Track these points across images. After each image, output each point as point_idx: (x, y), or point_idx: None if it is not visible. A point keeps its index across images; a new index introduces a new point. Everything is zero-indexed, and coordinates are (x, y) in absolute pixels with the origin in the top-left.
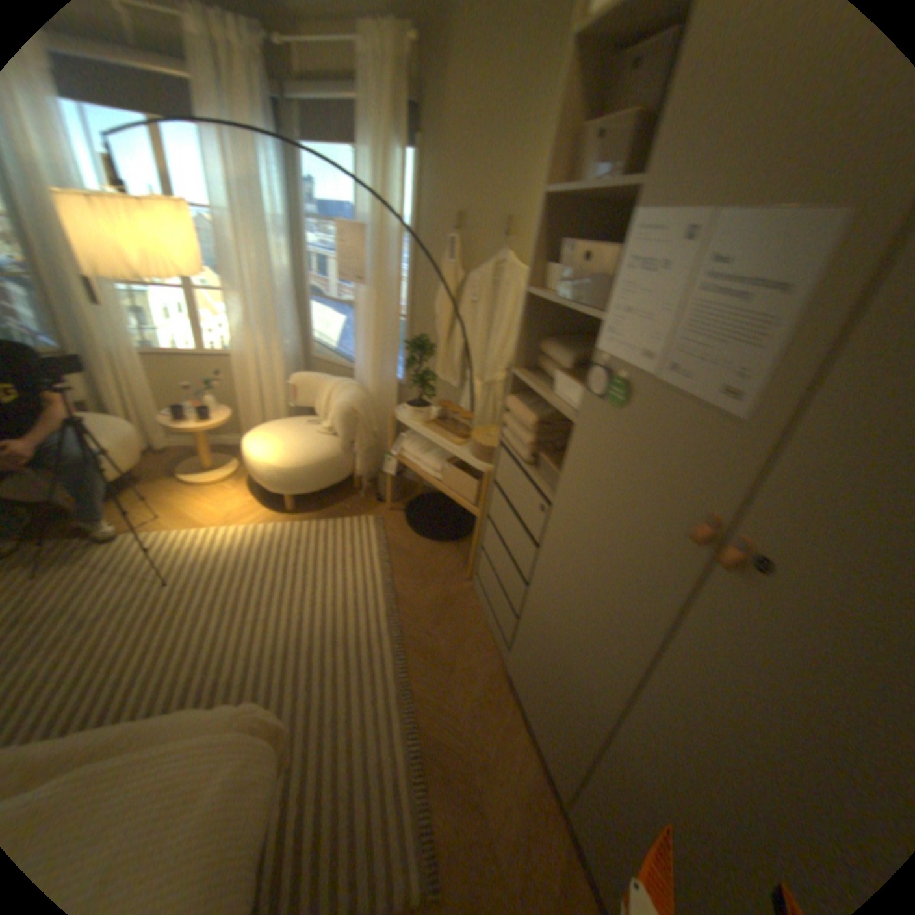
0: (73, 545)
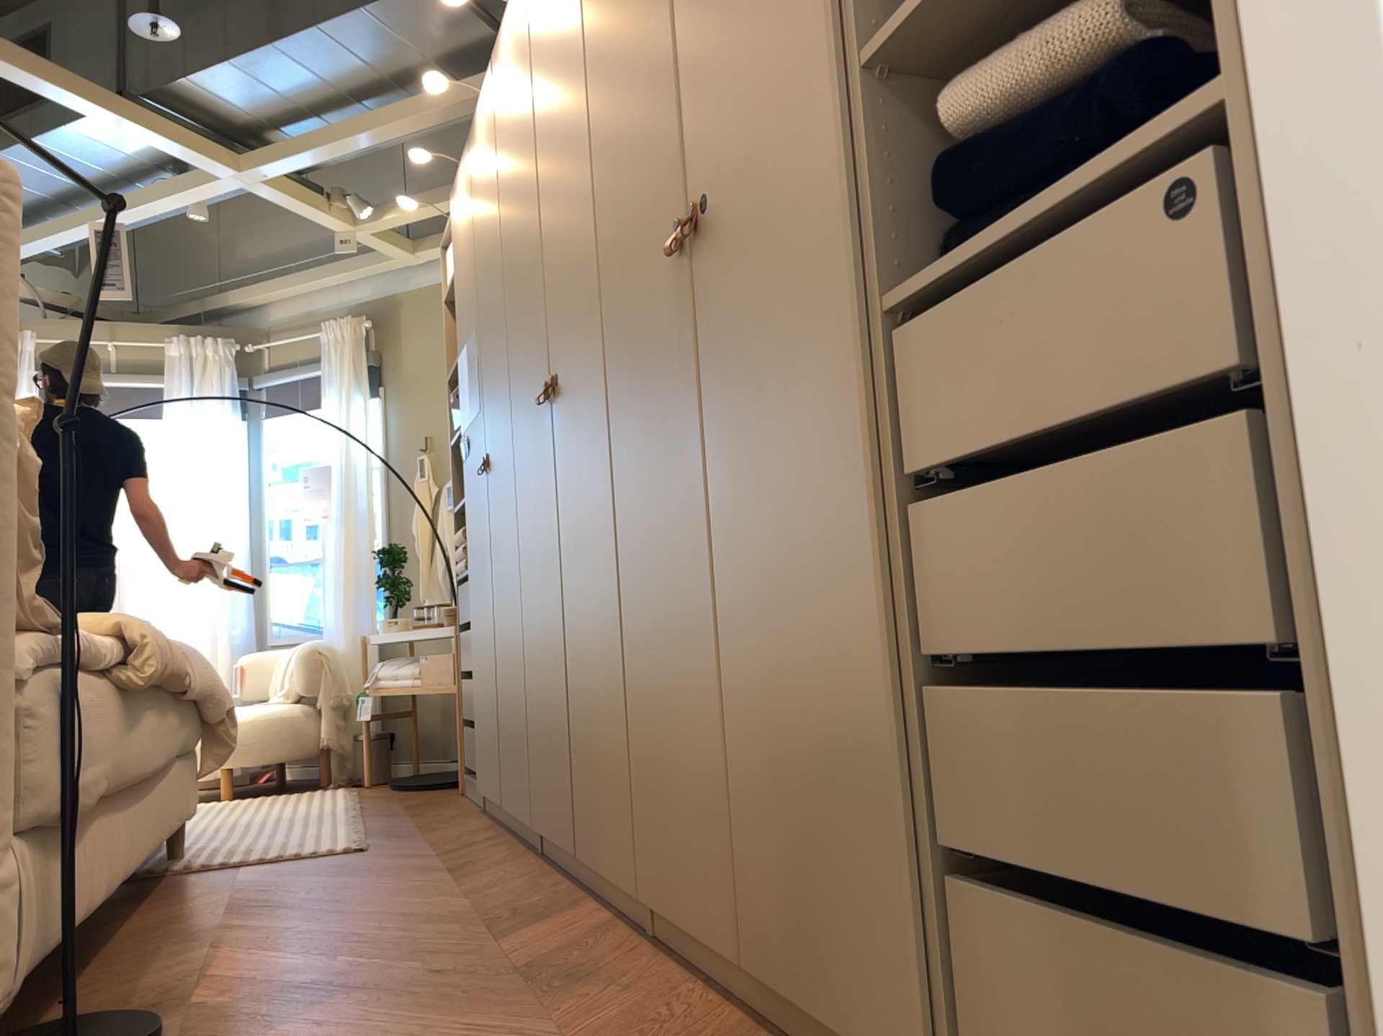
0: None
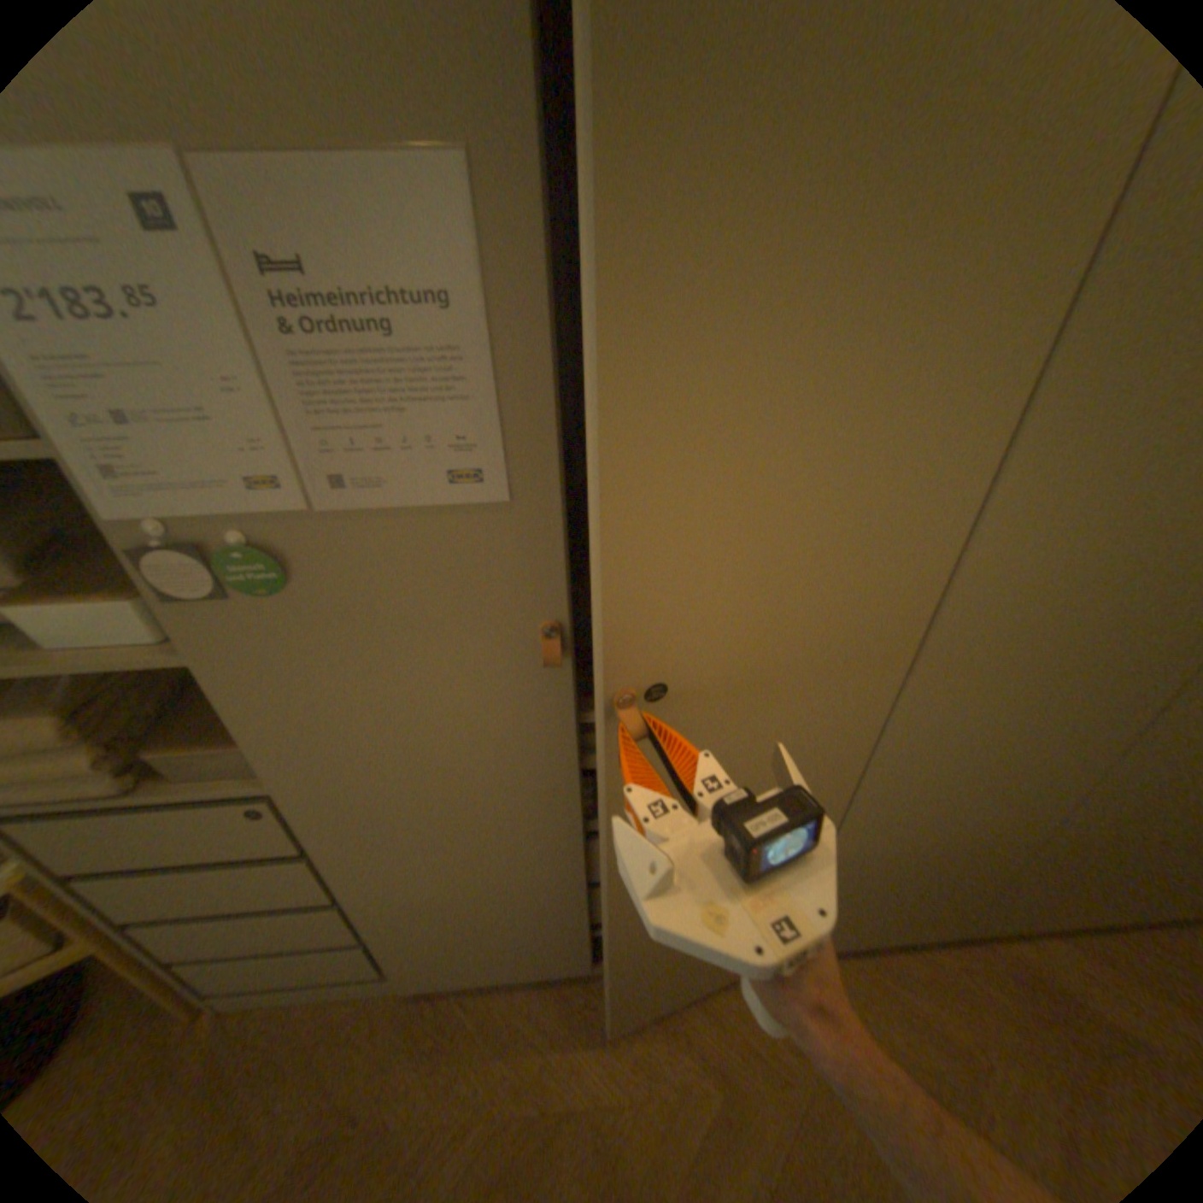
0: None
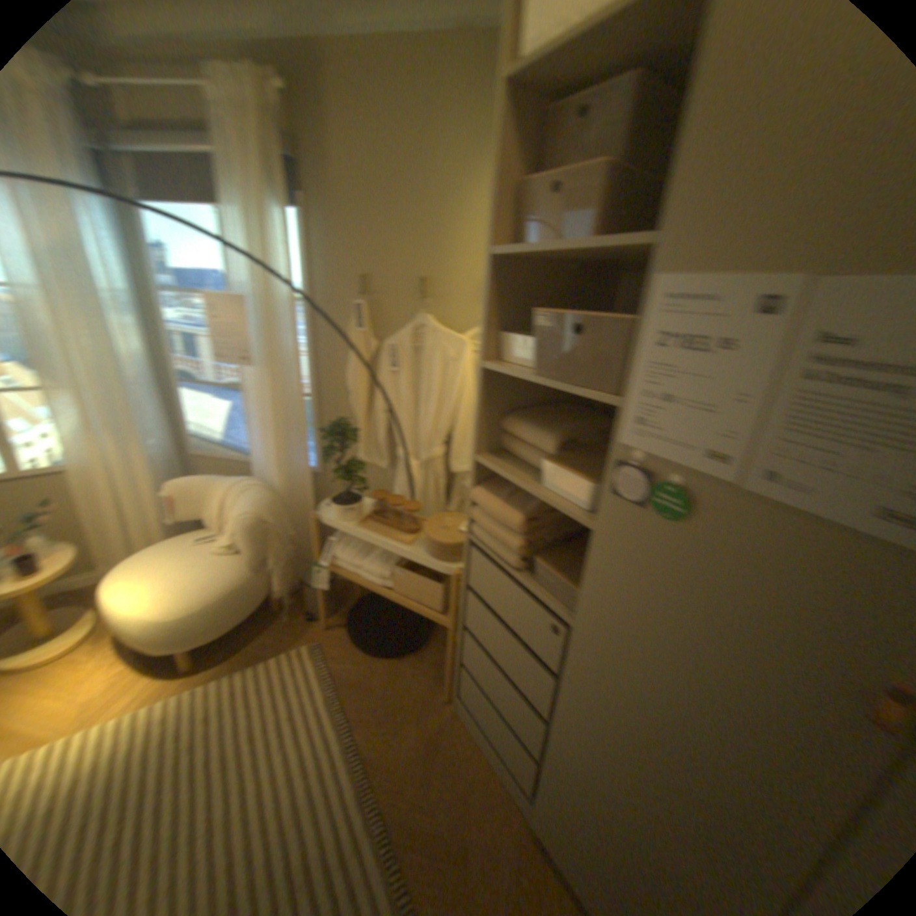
0: None
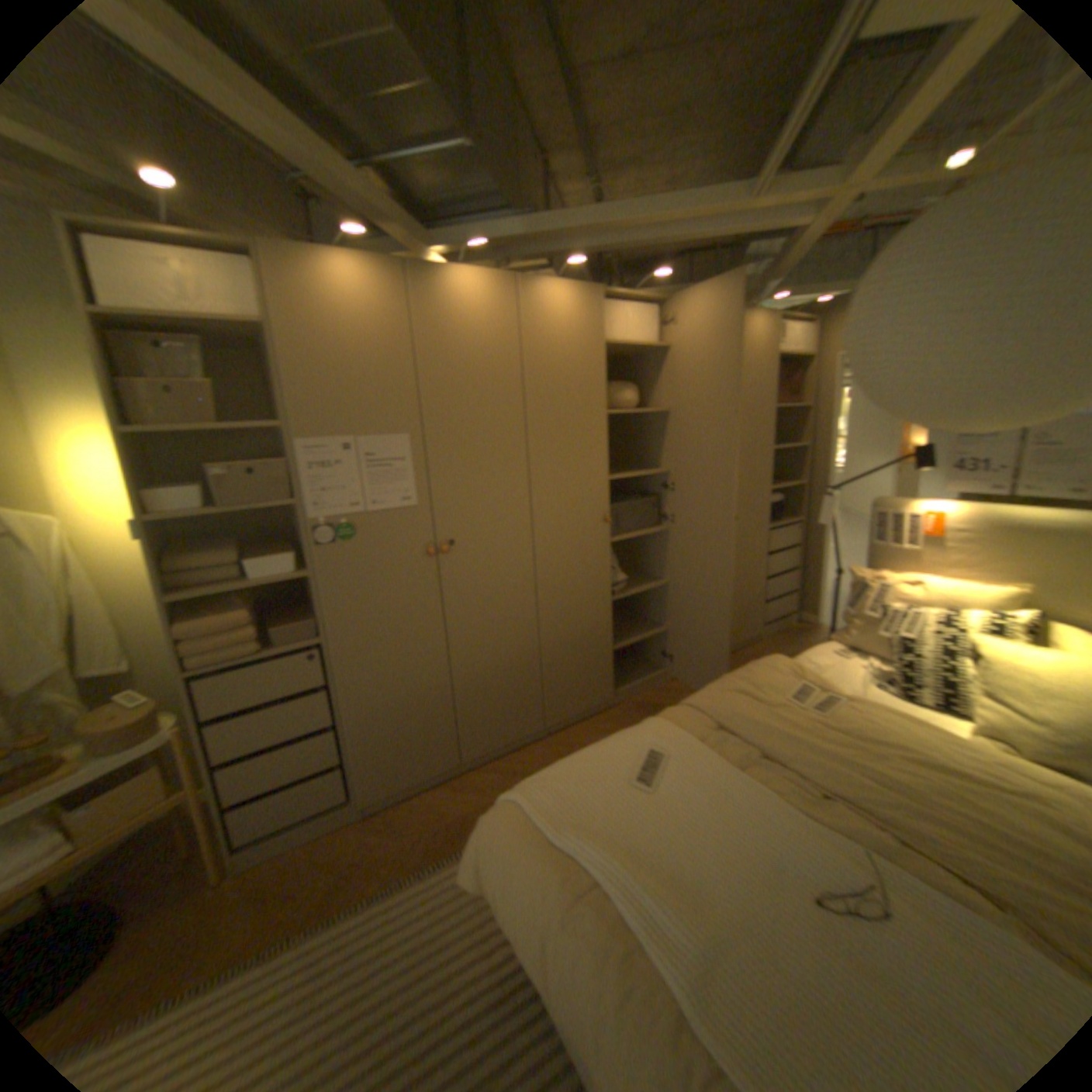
0: None
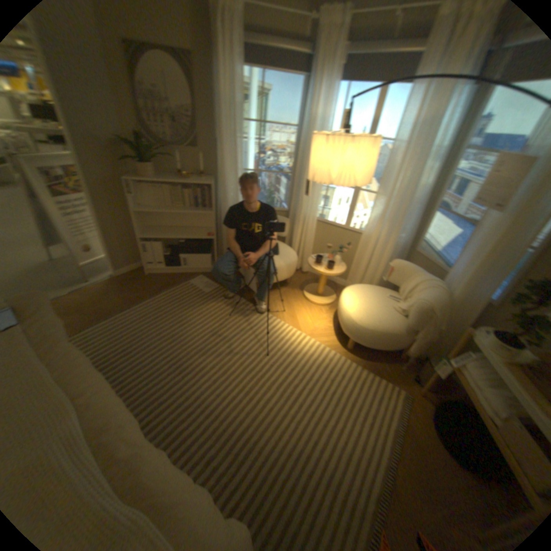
0: (249, 307)
